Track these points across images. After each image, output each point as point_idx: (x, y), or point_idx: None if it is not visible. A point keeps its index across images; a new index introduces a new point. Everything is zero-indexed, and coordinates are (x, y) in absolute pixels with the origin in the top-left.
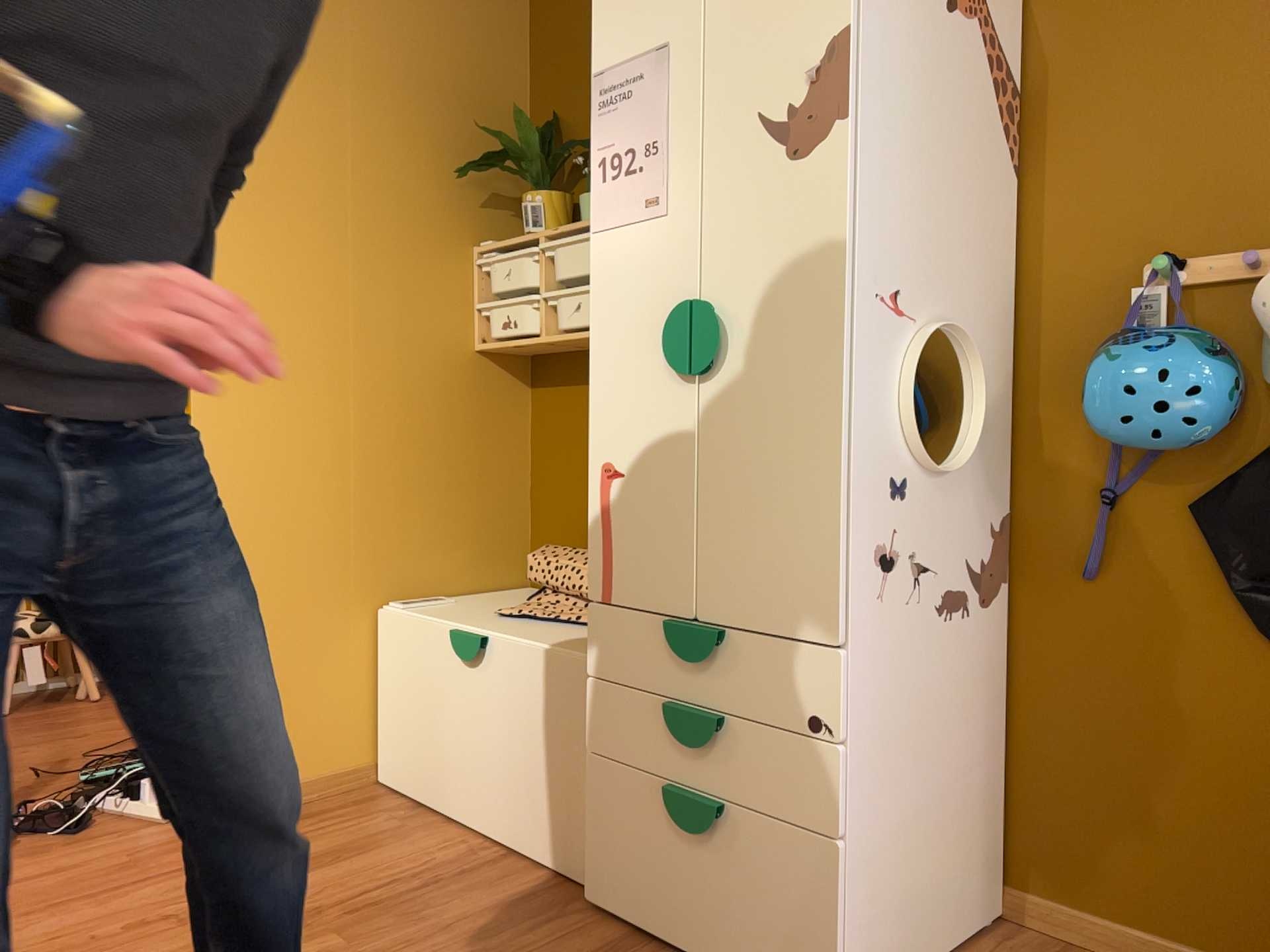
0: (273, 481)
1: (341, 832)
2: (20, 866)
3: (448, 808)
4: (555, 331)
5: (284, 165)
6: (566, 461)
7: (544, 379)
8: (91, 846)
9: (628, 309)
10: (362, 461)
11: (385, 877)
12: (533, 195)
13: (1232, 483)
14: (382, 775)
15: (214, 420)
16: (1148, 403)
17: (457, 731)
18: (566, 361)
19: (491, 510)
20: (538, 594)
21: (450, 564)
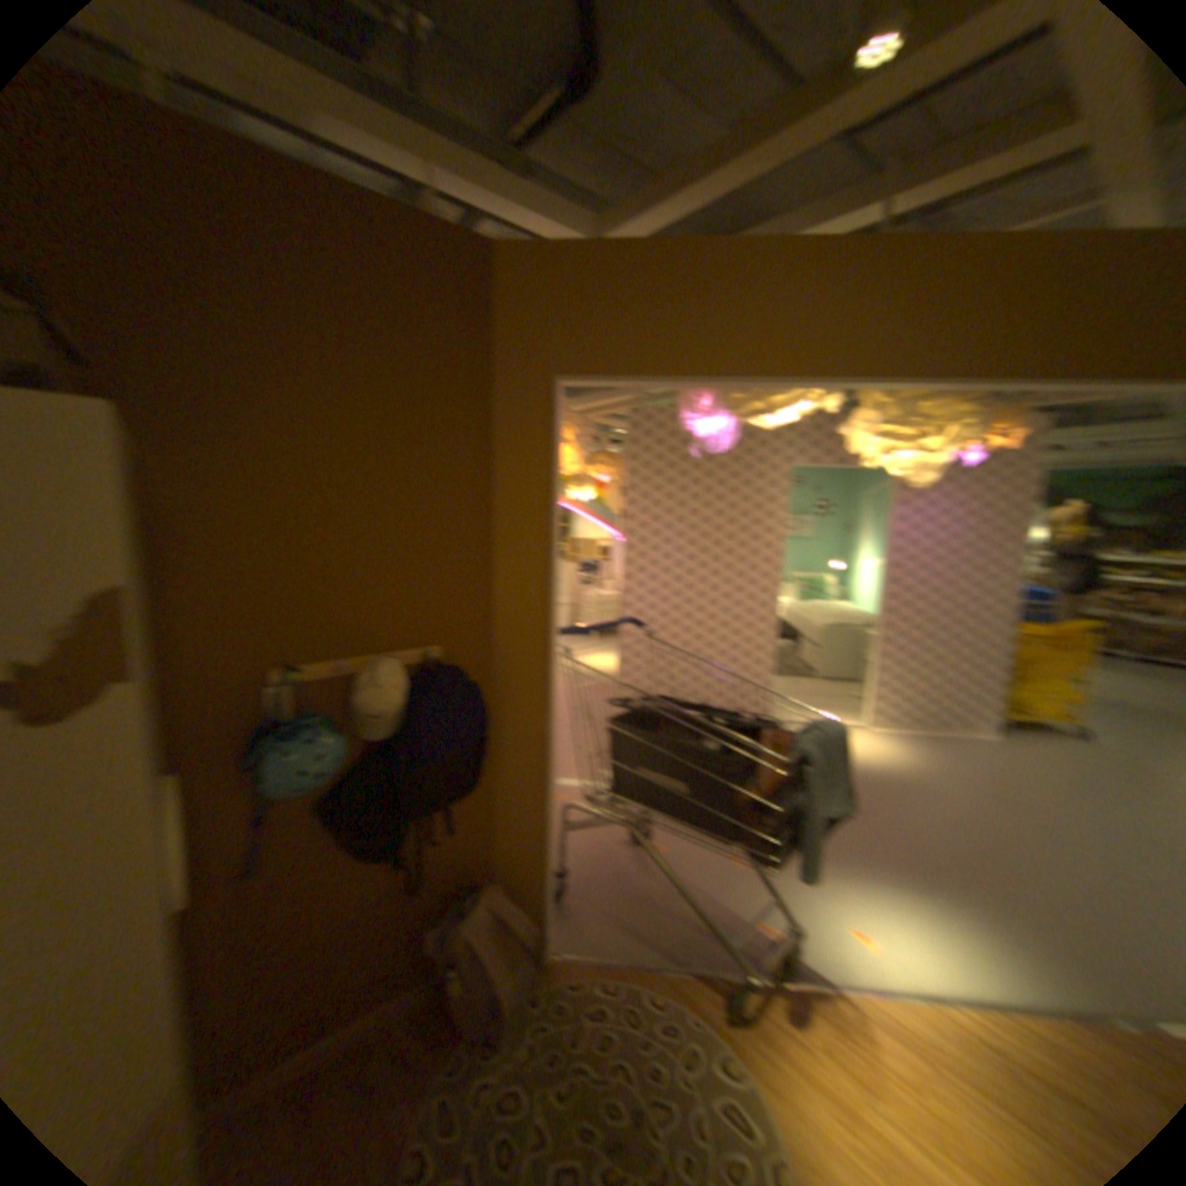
0: None
1: None
2: None
3: None
4: None
5: None
6: None
7: None
8: None
9: None
10: None
11: None
12: None
13: (335, 793)
14: None
15: None
16: (307, 778)
17: None
18: None
19: None
20: None
21: None
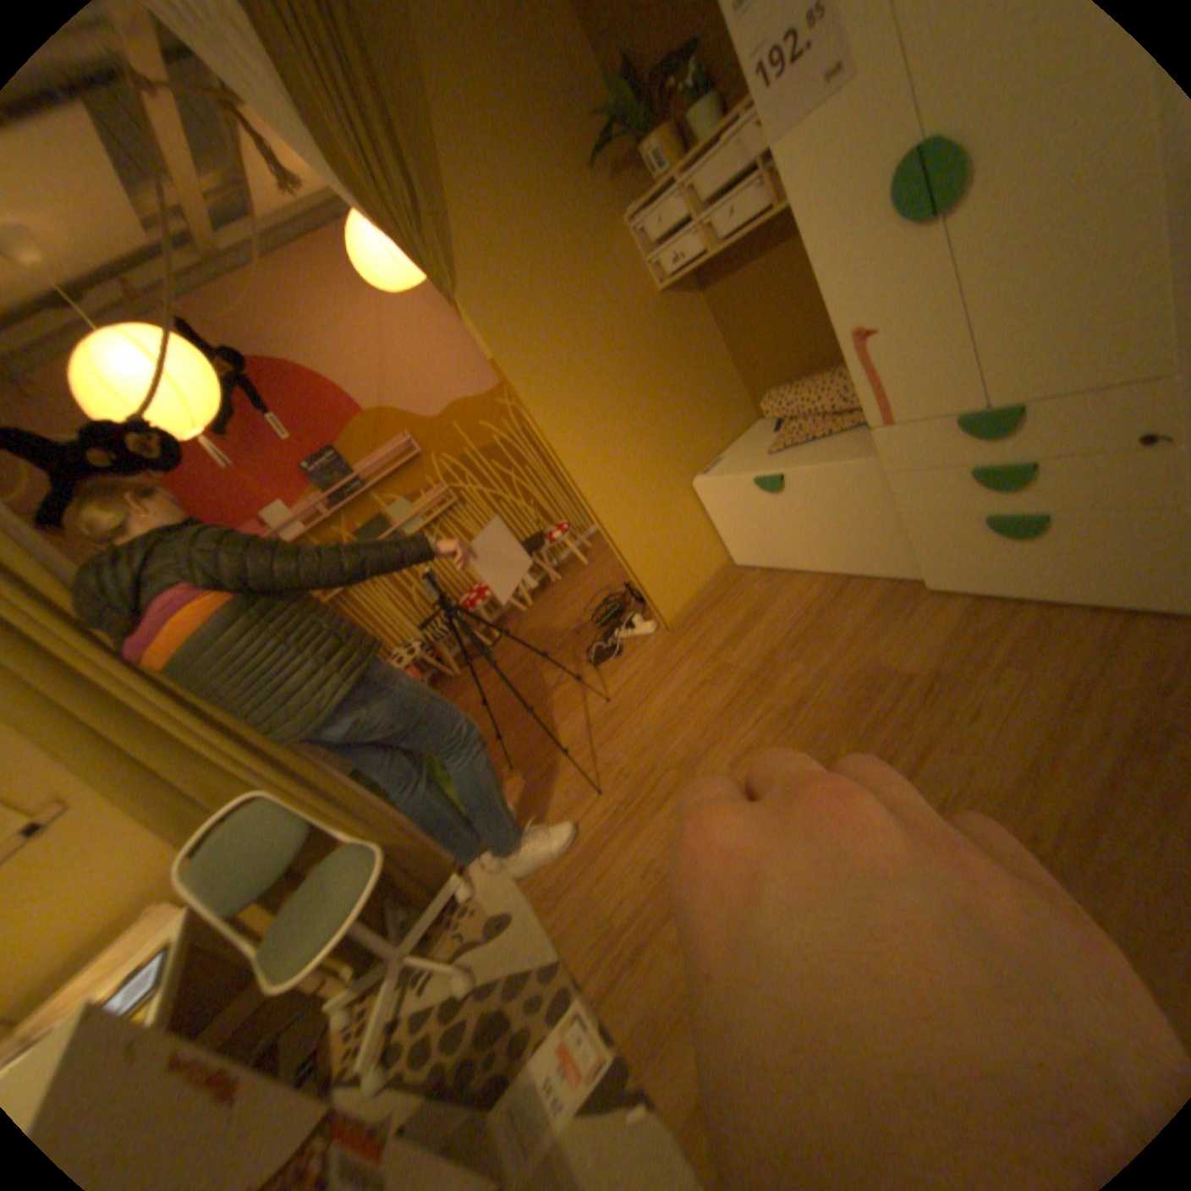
0: (606, 449)
1: (744, 600)
2: (614, 678)
3: (793, 563)
4: (715, 238)
5: (493, 246)
6: (753, 325)
7: (710, 276)
8: (633, 656)
9: (837, 192)
10: (640, 406)
11: (792, 617)
12: (646, 137)
13: None
14: (738, 559)
15: (561, 437)
16: None
17: (782, 526)
18: (723, 254)
19: (718, 385)
20: (783, 422)
21: (713, 431)
